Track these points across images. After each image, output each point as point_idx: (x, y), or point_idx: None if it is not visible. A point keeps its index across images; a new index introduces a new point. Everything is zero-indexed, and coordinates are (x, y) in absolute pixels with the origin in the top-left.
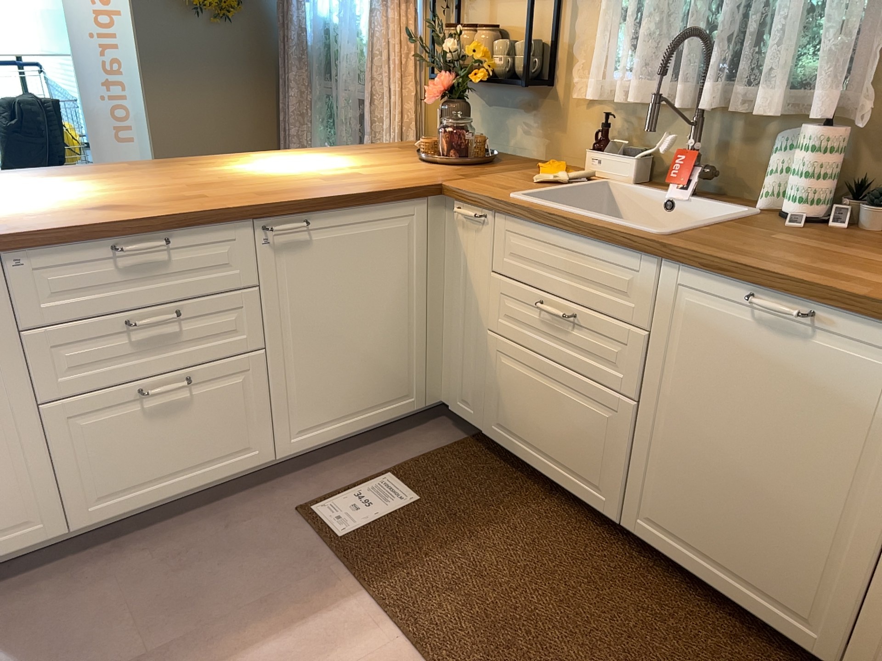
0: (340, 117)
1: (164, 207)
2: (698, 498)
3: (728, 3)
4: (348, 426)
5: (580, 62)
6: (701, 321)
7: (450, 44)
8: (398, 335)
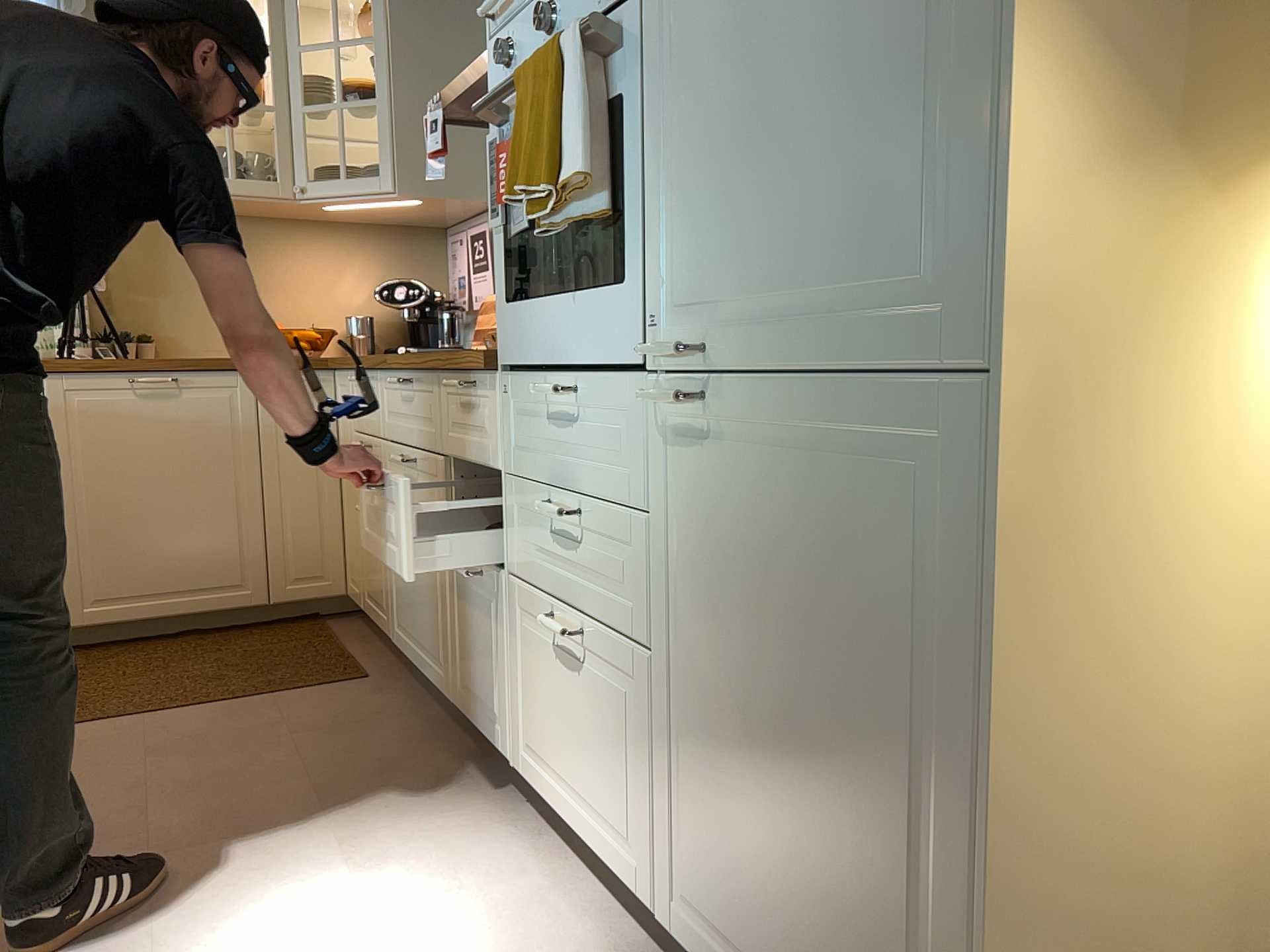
0: None
1: None
2: (136, 551)
3: None
4: None
5: None
6: (96, 411)
7: None
8: None
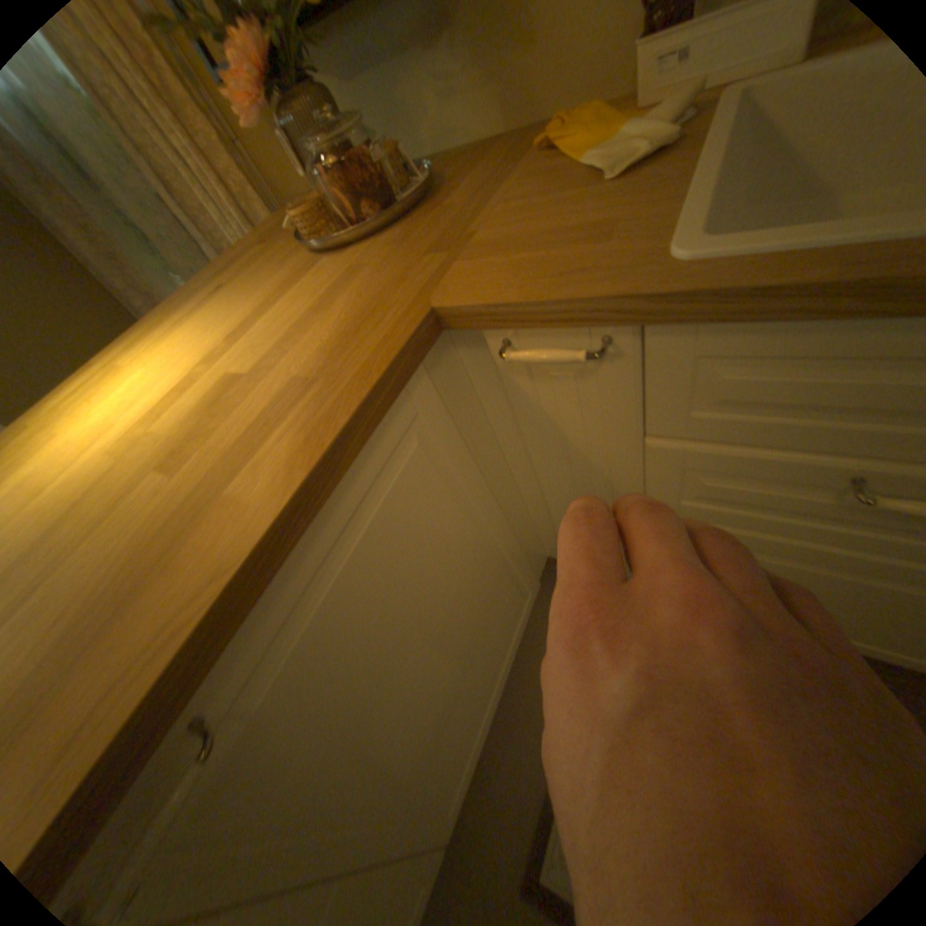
0: (154, 236)
1: None
2: None
3: None
4: (492, 706)
5: None
6: None
7: None
8: (489, 577)
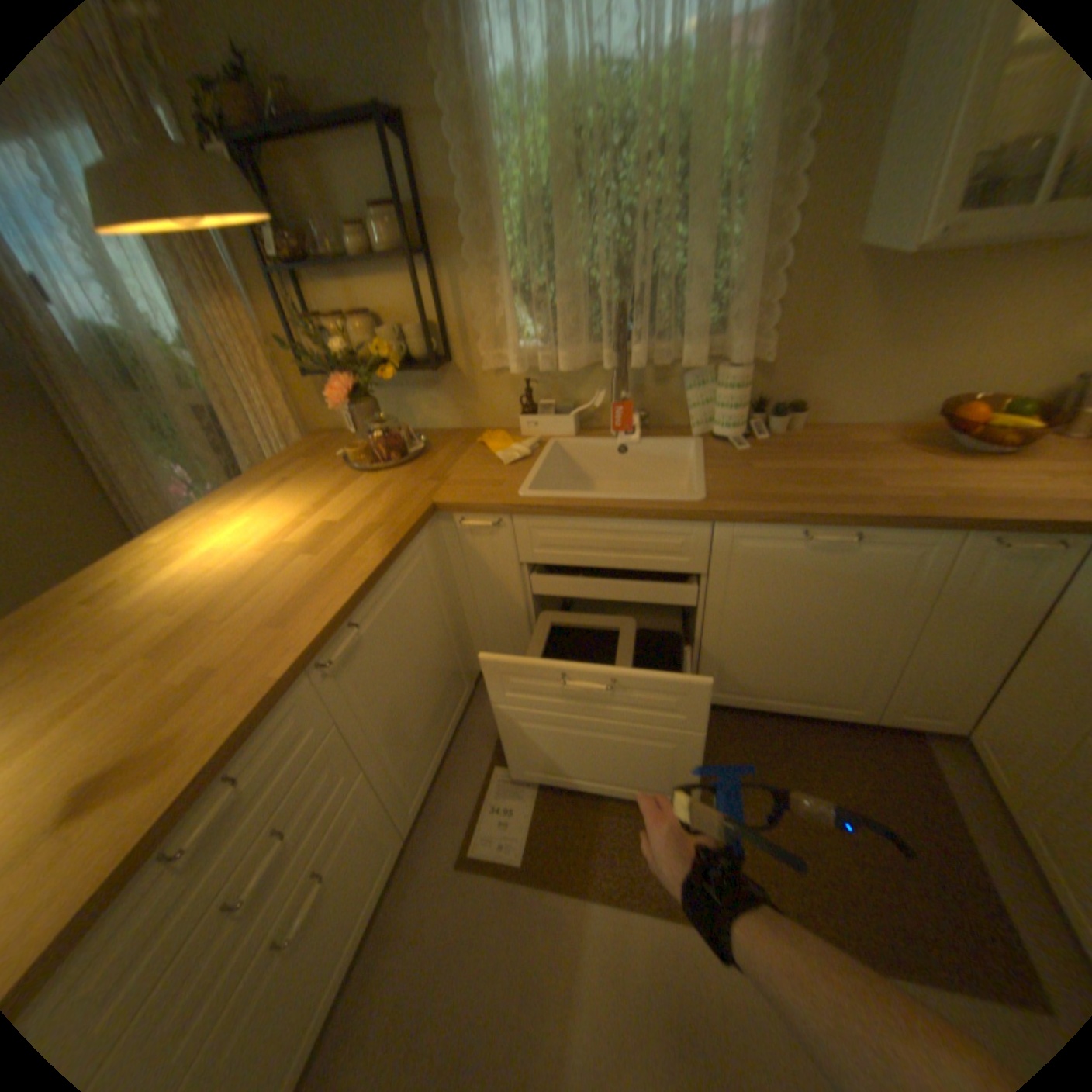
0: (178, 433)
1: (179, 735)
2: (764, 668)
3: (642, 272)
4: (439, 756)
5: (477, 334)
6: (759, 557)
7: (336, 343)
8: (444, 653)
